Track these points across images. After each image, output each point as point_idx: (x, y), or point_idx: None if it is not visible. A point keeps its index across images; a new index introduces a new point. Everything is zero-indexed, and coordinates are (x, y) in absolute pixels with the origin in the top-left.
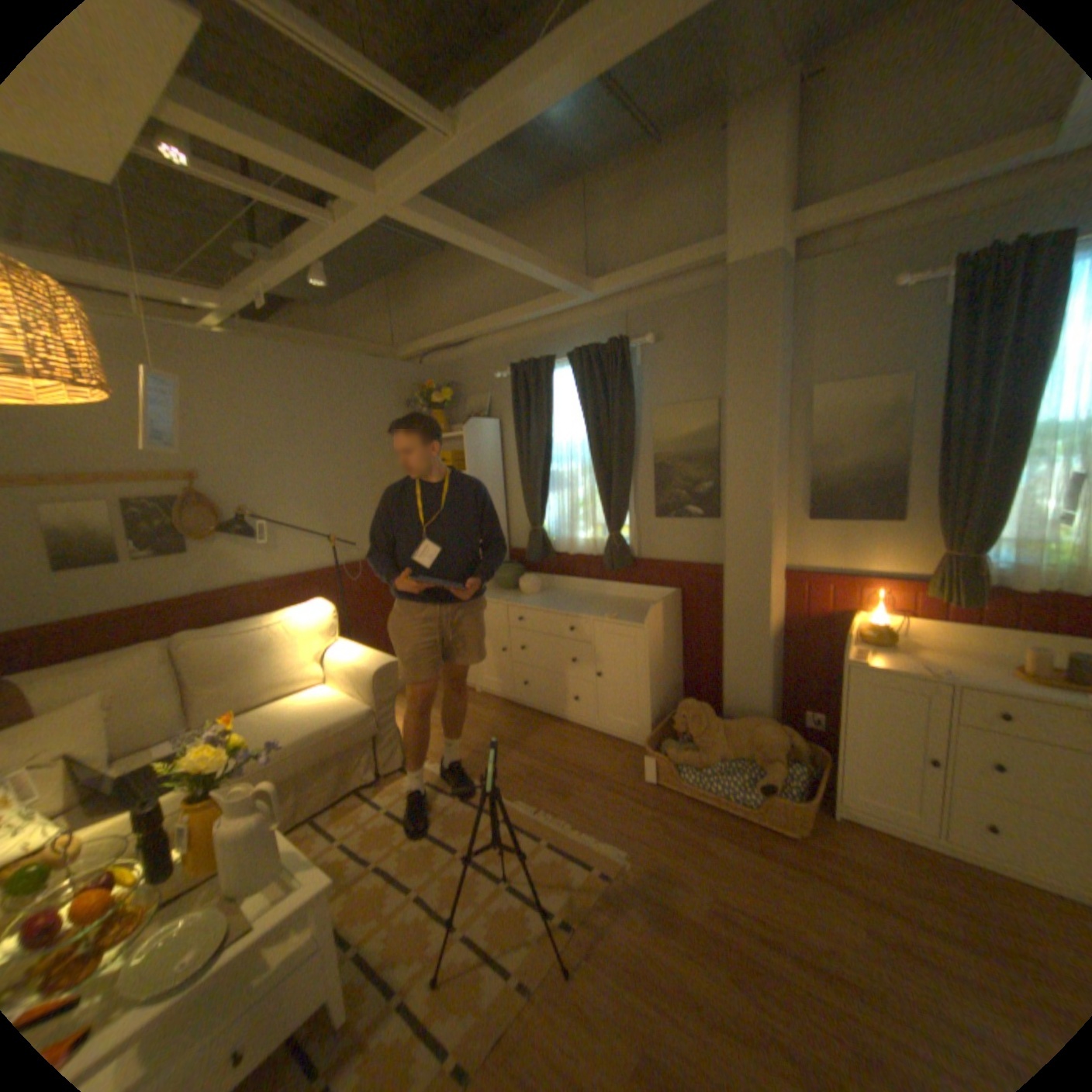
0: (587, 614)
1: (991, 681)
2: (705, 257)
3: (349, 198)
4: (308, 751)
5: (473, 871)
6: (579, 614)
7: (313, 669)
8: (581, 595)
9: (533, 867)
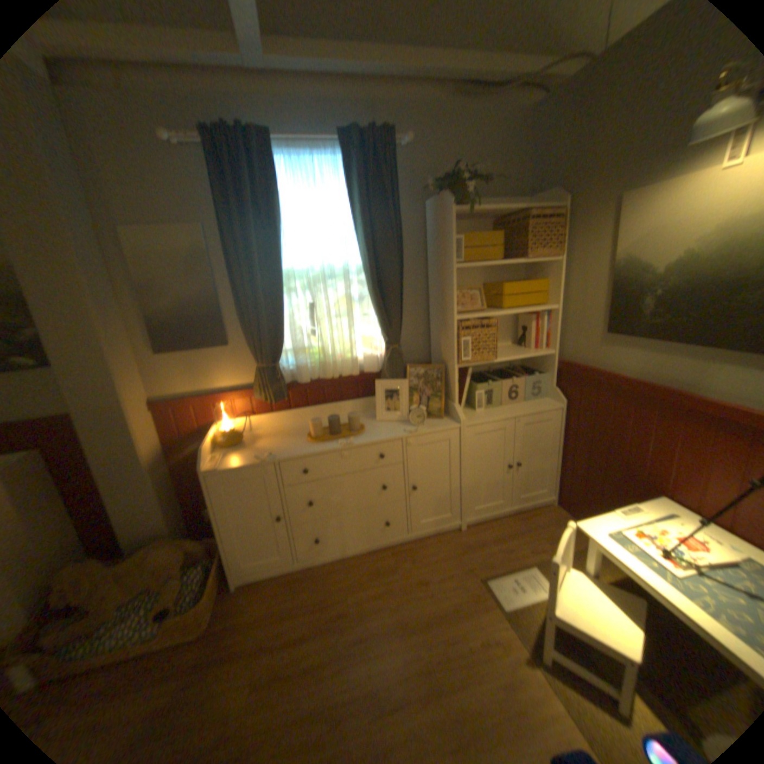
0: None
1: (294, 451)
2: None
3: None
4: None
5: None
6: None
7: None
8: None
9: None
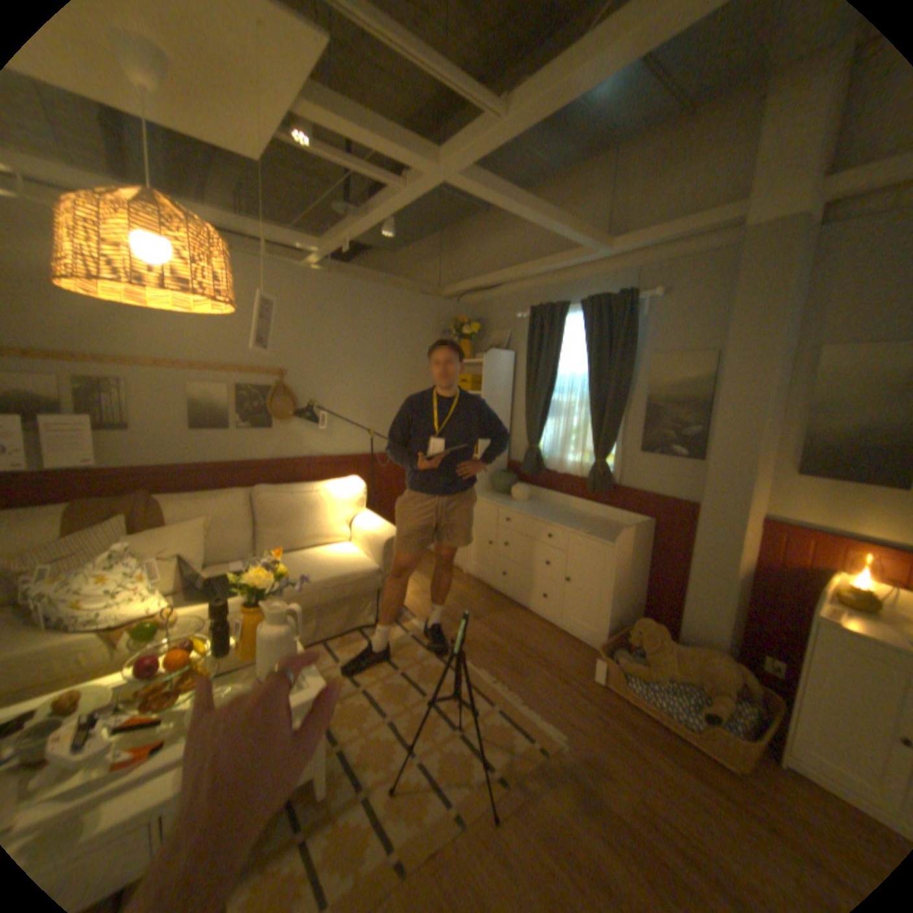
0: (565, 526)
1: None
2: (725, 219)
3: (419, 169)
4: (331, 590)
5: (437, 715)
6: (558, 525)
7: (344, 530)
8: (563, 509)
9: (486, 726)
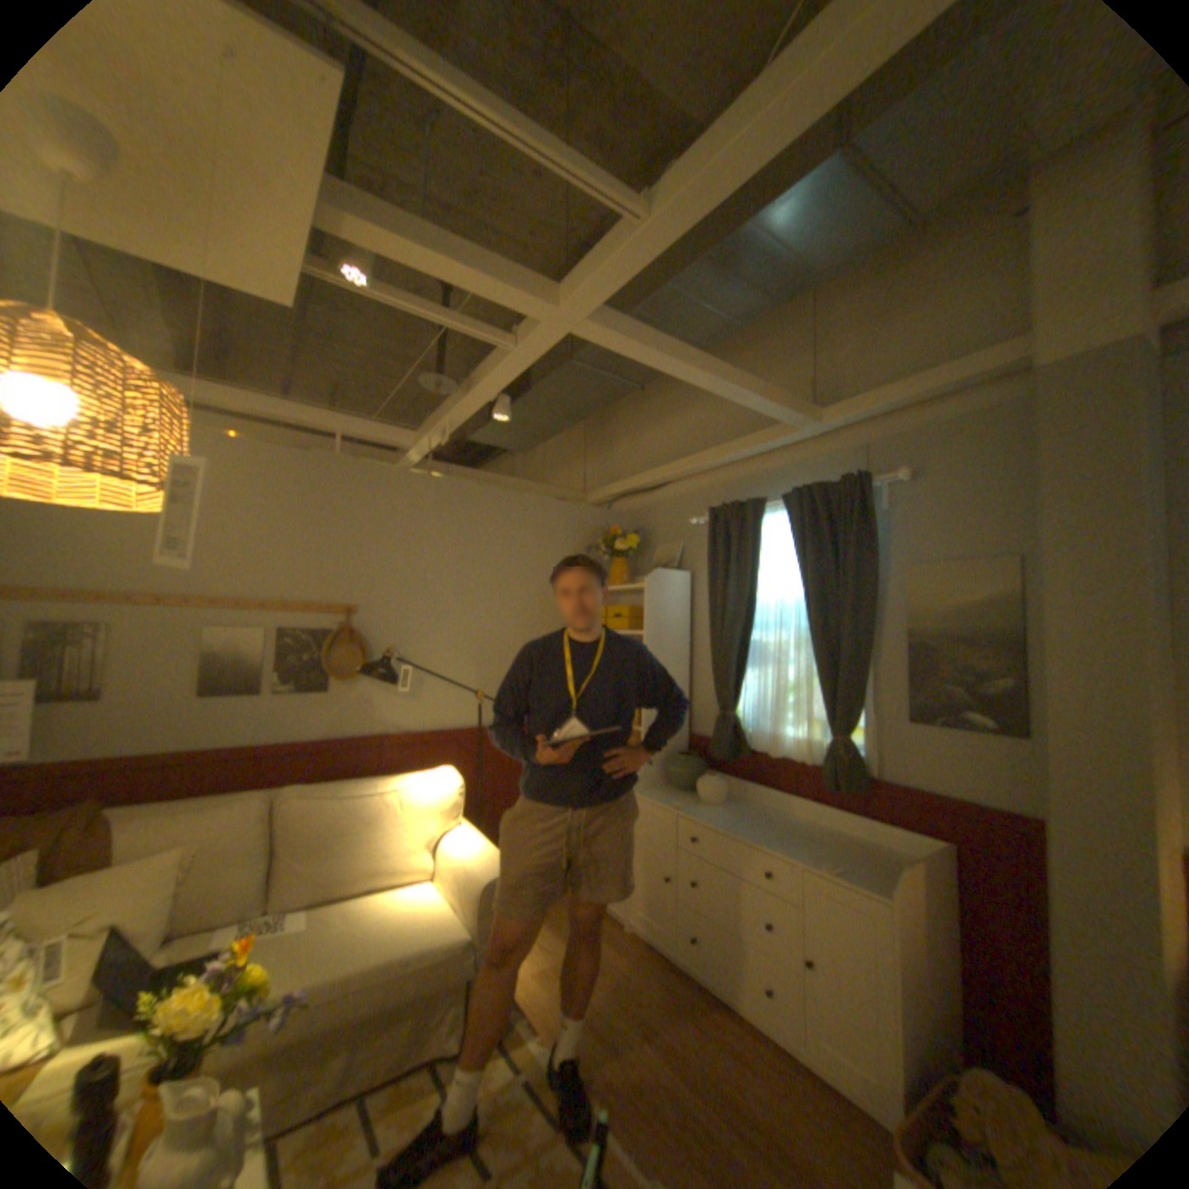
0: (795, 858)
1: None
2: (996, 364)
3: (533, 317)
4: (379, 989)
5: None
6: (783, 854)
7: (423, 859)
8: (788, 820)
9: None
